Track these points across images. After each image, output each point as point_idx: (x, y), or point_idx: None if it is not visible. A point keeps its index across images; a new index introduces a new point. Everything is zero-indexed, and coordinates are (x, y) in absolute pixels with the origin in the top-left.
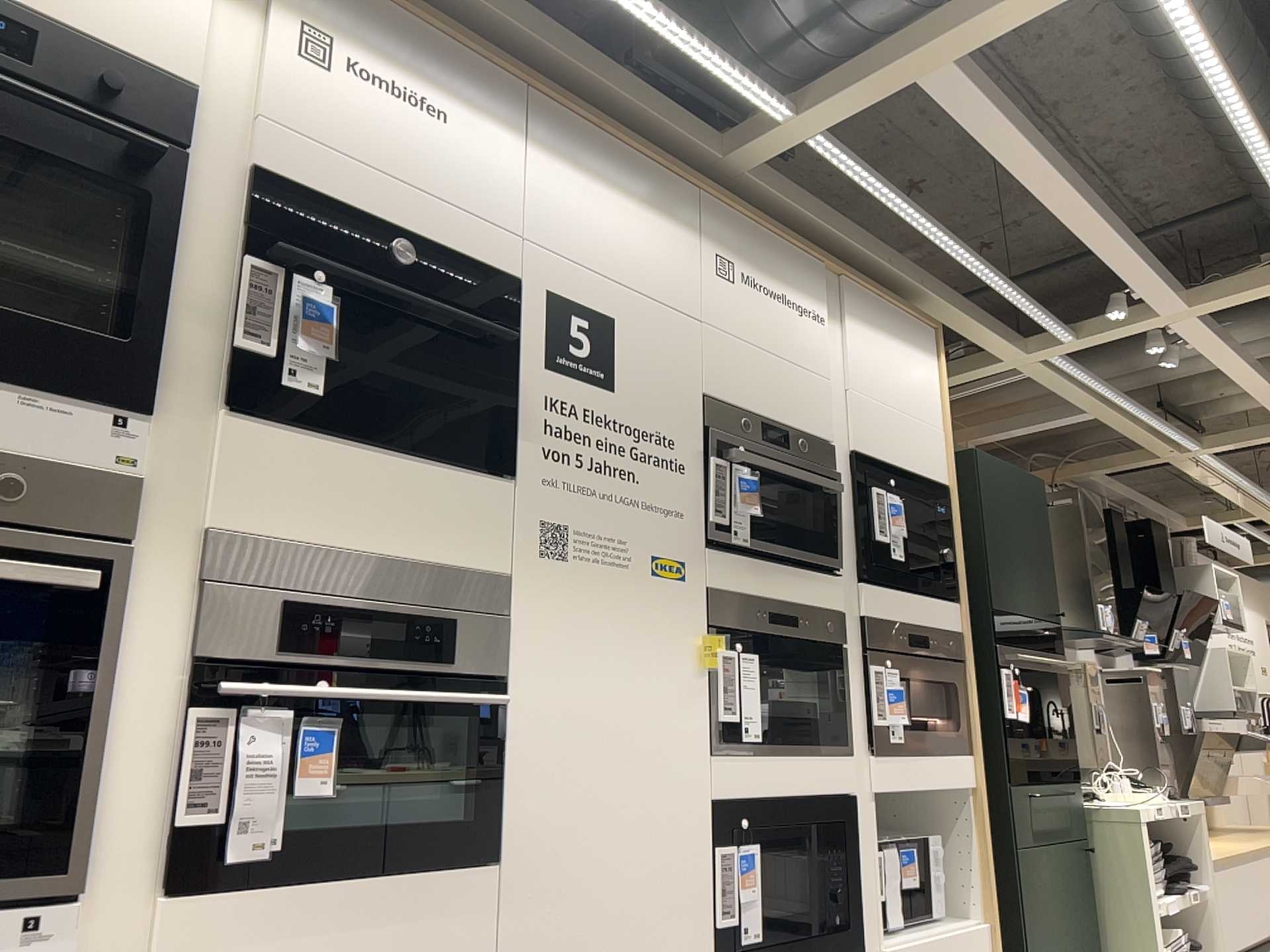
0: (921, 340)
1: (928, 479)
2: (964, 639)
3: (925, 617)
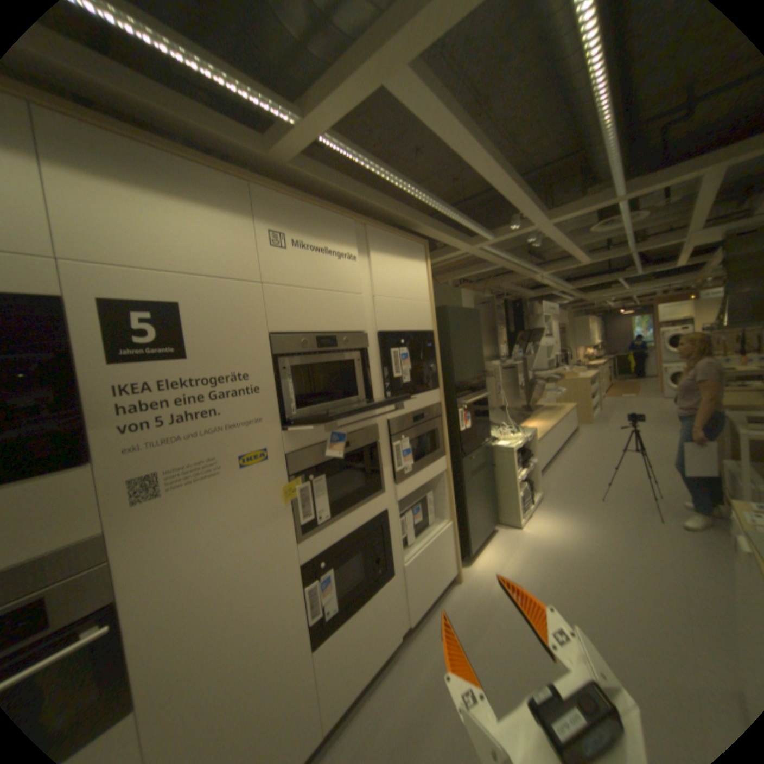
0: (416, 255)
1: (422, 332)
2: (441, 406)
3: (421, 405)
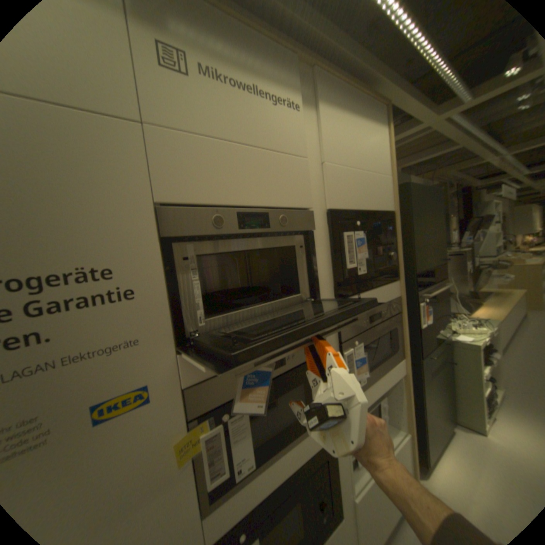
0: (378, 115)
1: (382, 211)
2: (402, 301)
3: (379, 301)
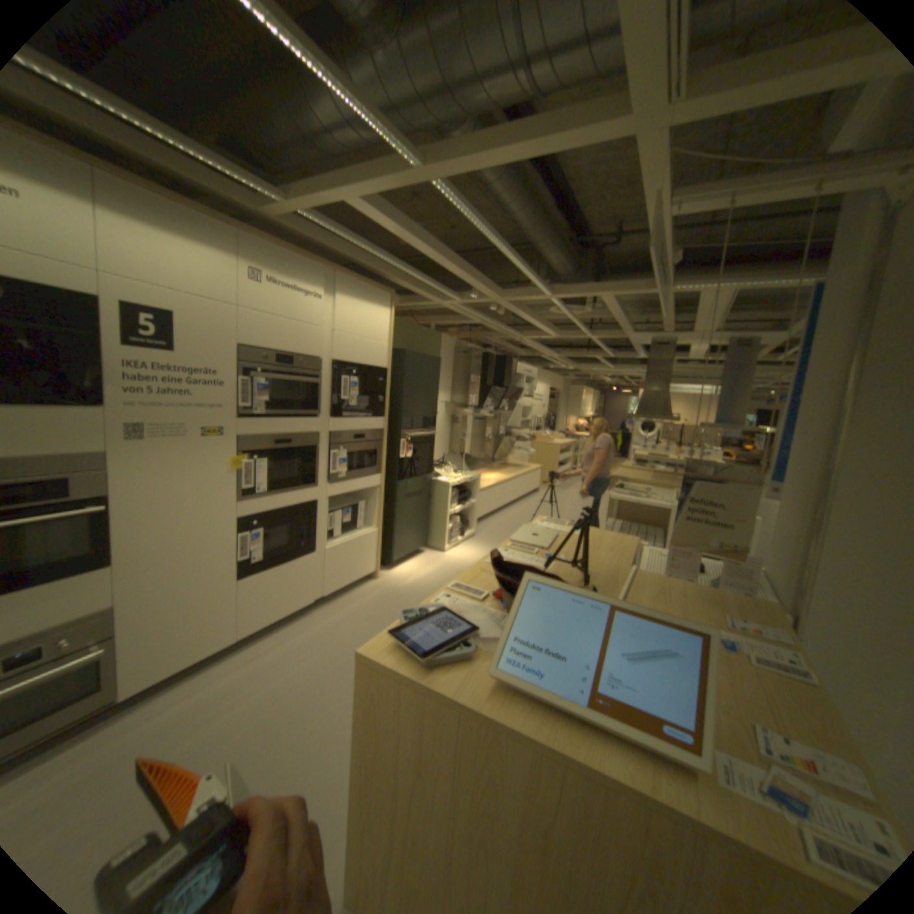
0: (382, 302)
1: (376, 367)
2: (384, 433)
3: (364, 427)
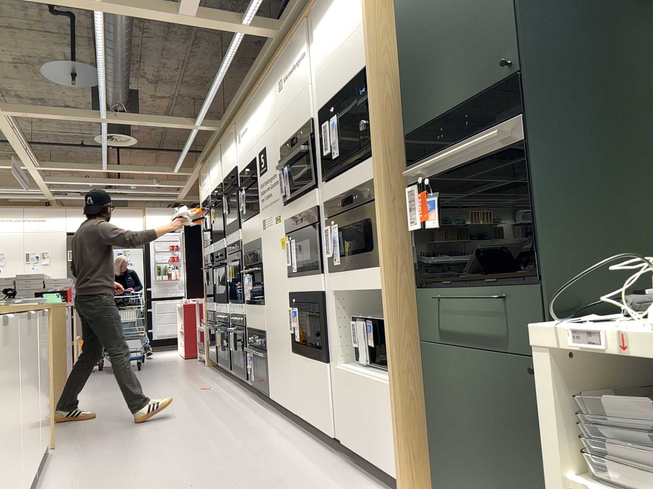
0: None
1: (359, 75)
2: (379, 181)
3: (353, 183)
